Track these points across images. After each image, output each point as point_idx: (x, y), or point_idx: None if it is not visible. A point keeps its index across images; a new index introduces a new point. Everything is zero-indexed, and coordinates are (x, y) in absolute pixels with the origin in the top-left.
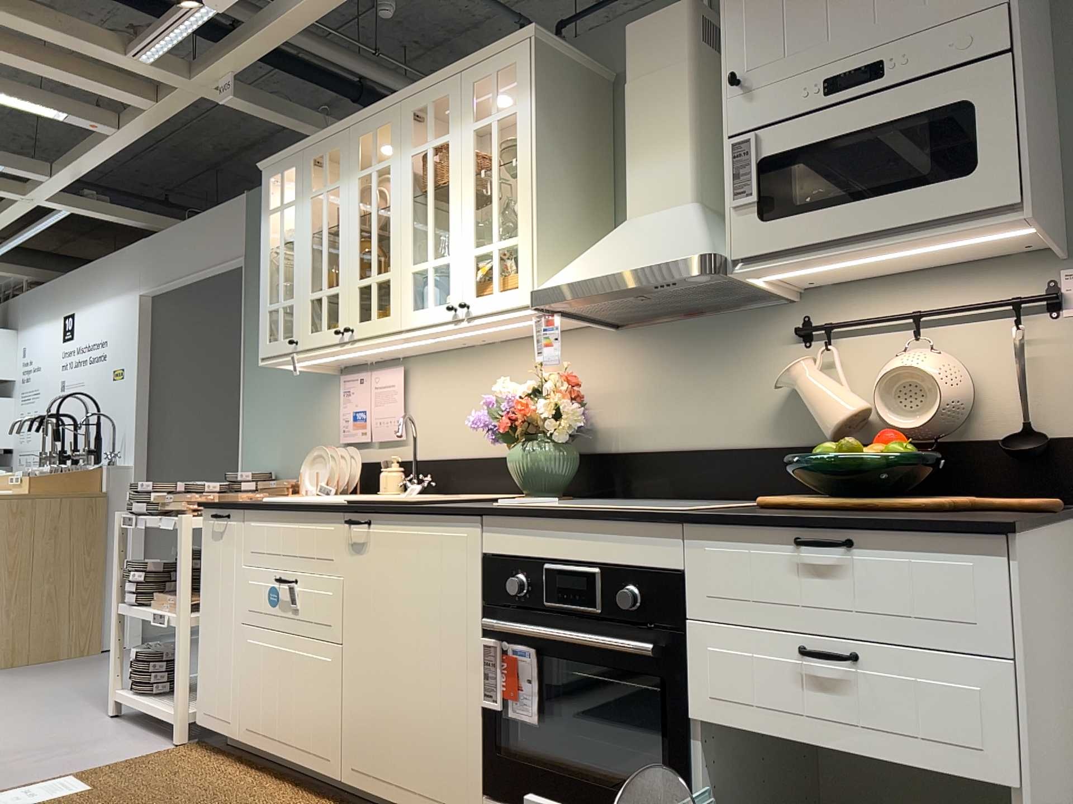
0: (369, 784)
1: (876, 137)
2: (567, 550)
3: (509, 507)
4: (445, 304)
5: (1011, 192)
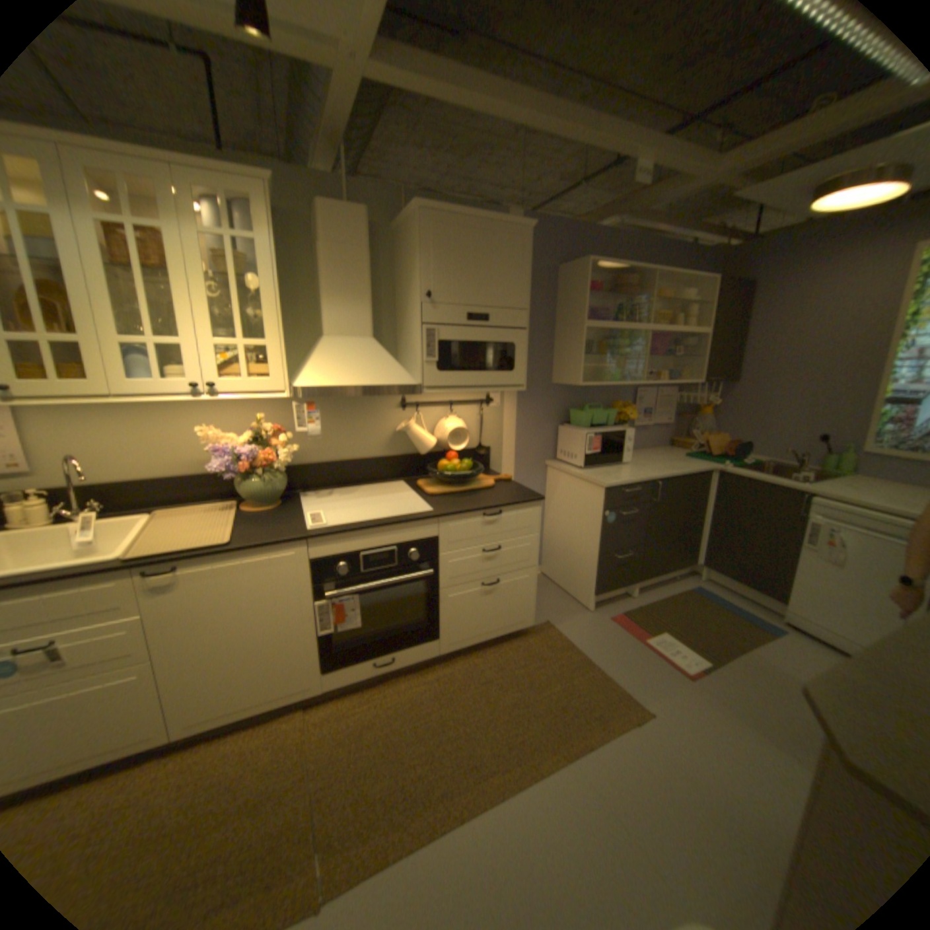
0: (209, 724)
1: (482, 345)
2: (374, 542)
3: (323, 527)
4: (182, 381)
5: (522, 381)
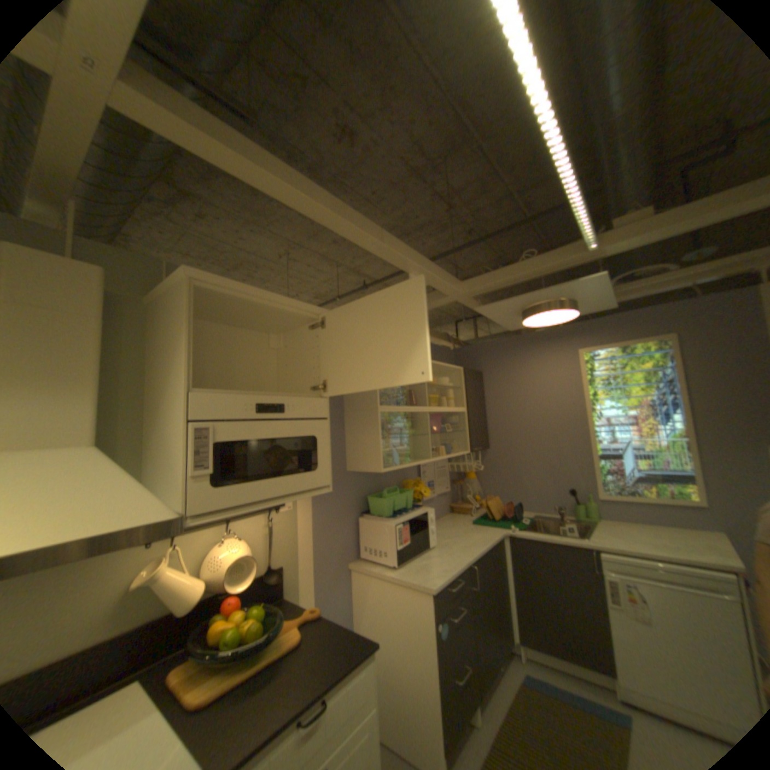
0: None
1: (278, 442)
2: None
3: None
4: None
5: (329, 480)
